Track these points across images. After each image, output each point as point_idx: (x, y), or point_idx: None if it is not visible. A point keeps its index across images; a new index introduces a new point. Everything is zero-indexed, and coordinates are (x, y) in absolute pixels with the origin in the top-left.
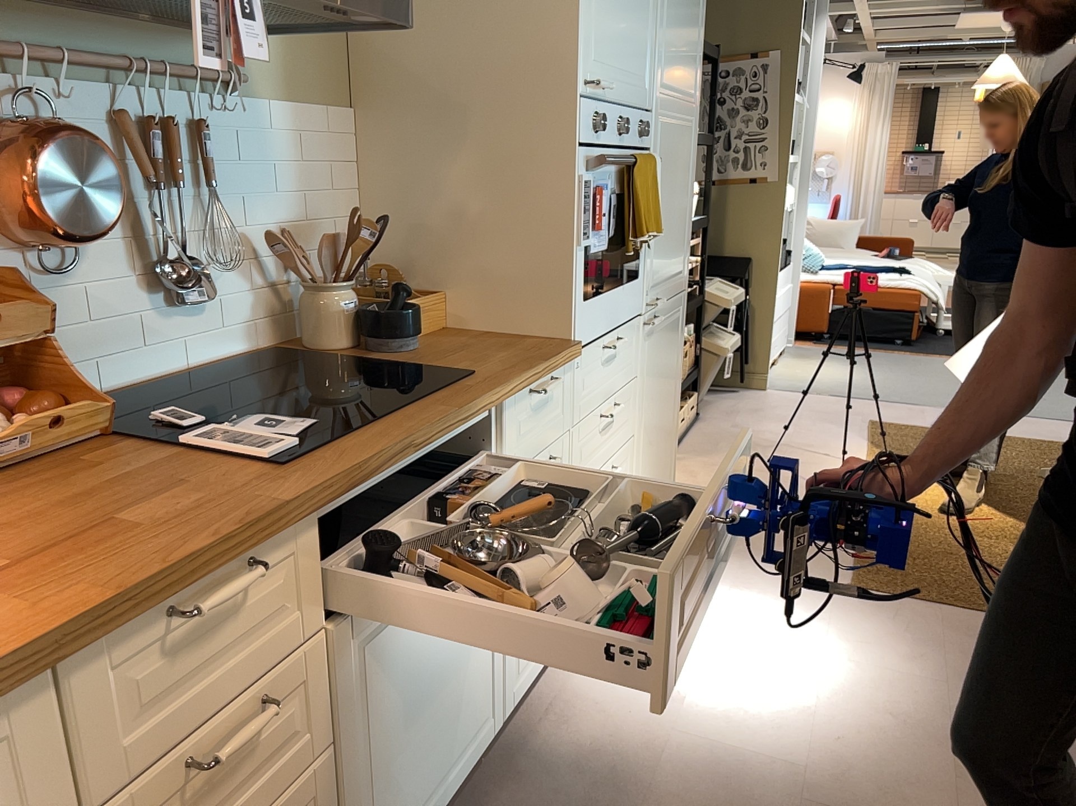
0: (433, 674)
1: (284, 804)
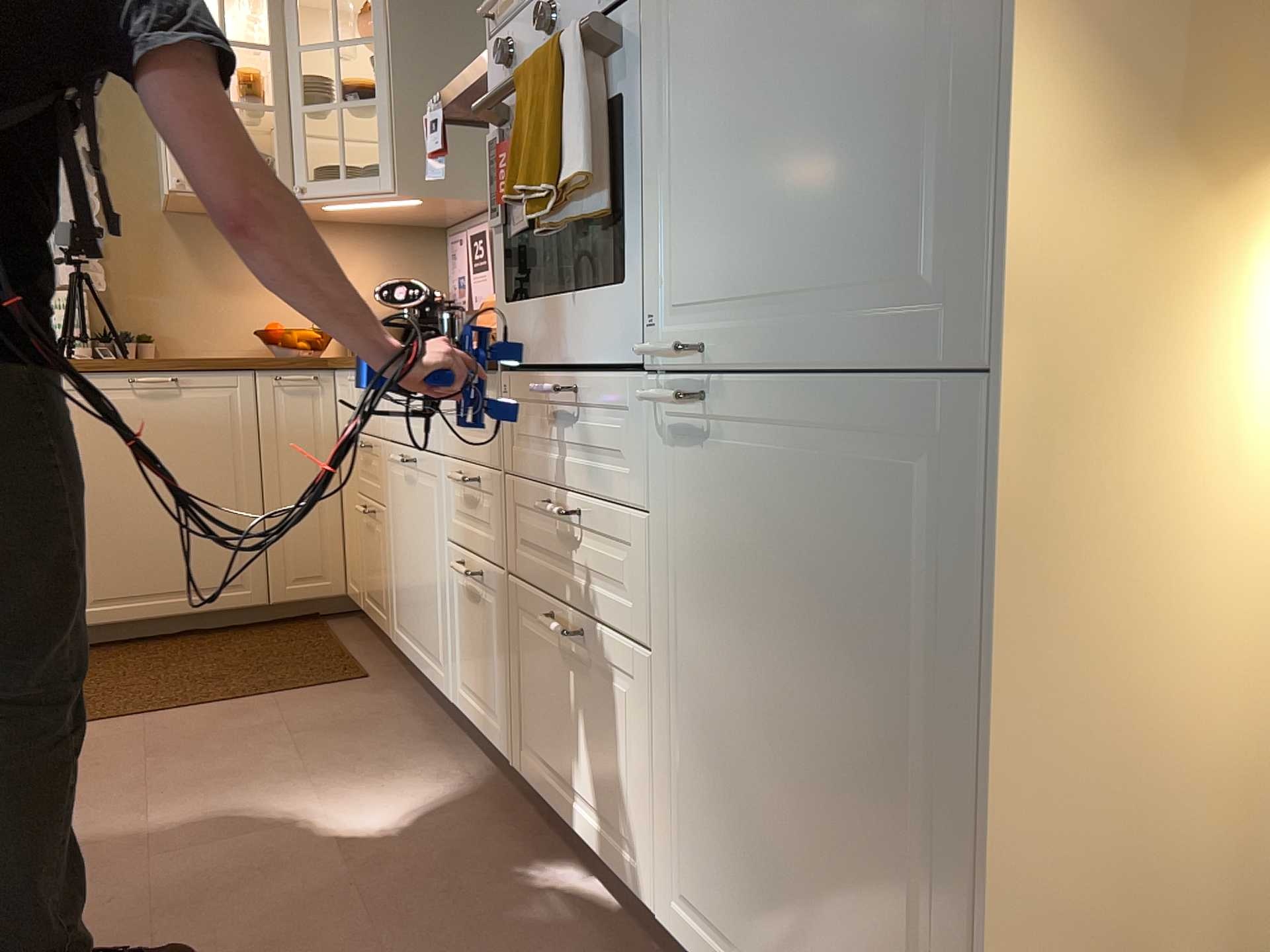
0: (412, 550)
1: (376, 510)
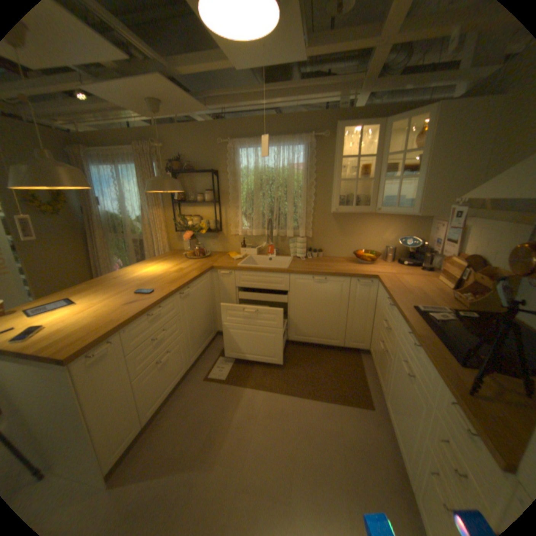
0: (404, 401)
1: (388, 353)
